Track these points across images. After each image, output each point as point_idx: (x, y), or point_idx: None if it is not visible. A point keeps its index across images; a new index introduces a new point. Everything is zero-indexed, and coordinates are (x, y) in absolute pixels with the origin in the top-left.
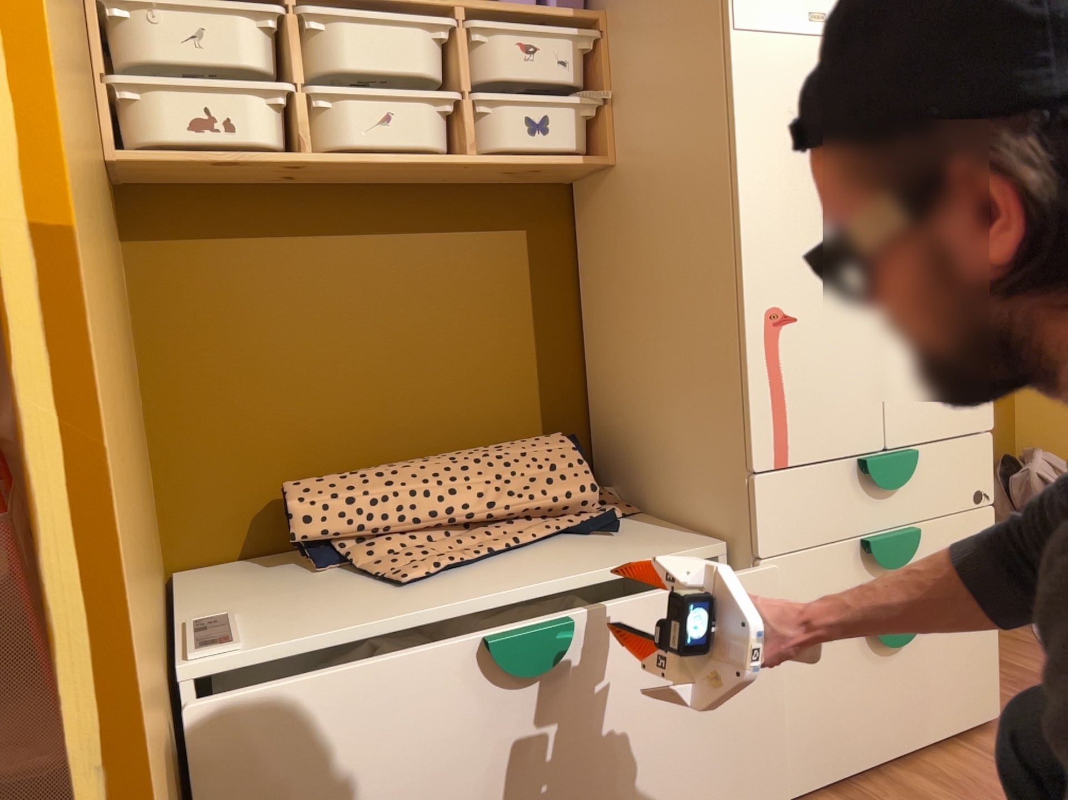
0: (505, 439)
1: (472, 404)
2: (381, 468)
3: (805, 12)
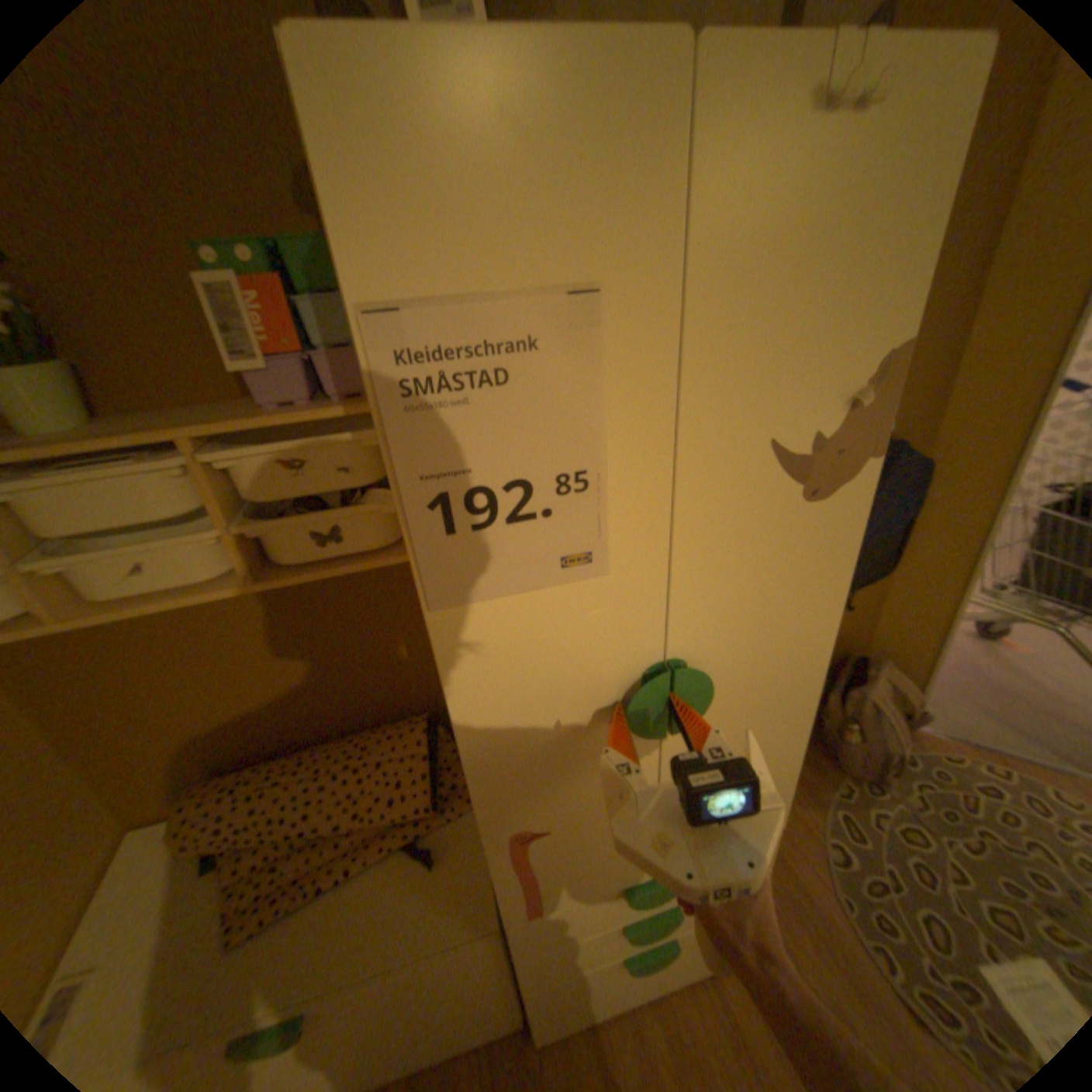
0: (387, 715)
1: (351, 698)
2: (257, 781)
3: (555, 557)
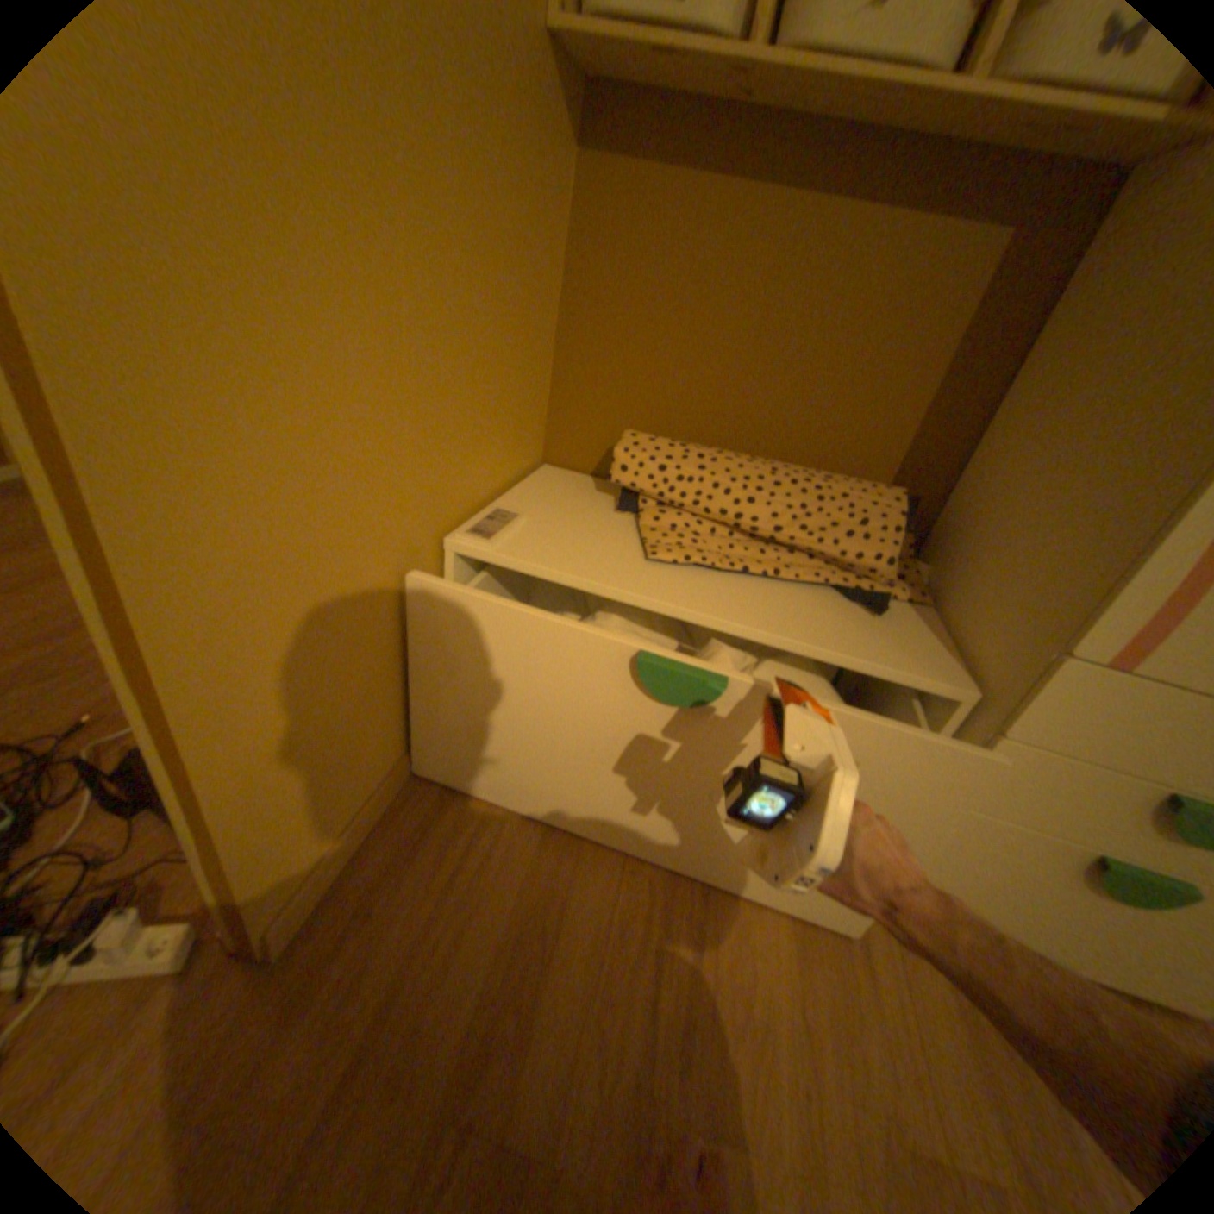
0: (846, 472)
1: (831, 424)
2: (708, 450)
3: None
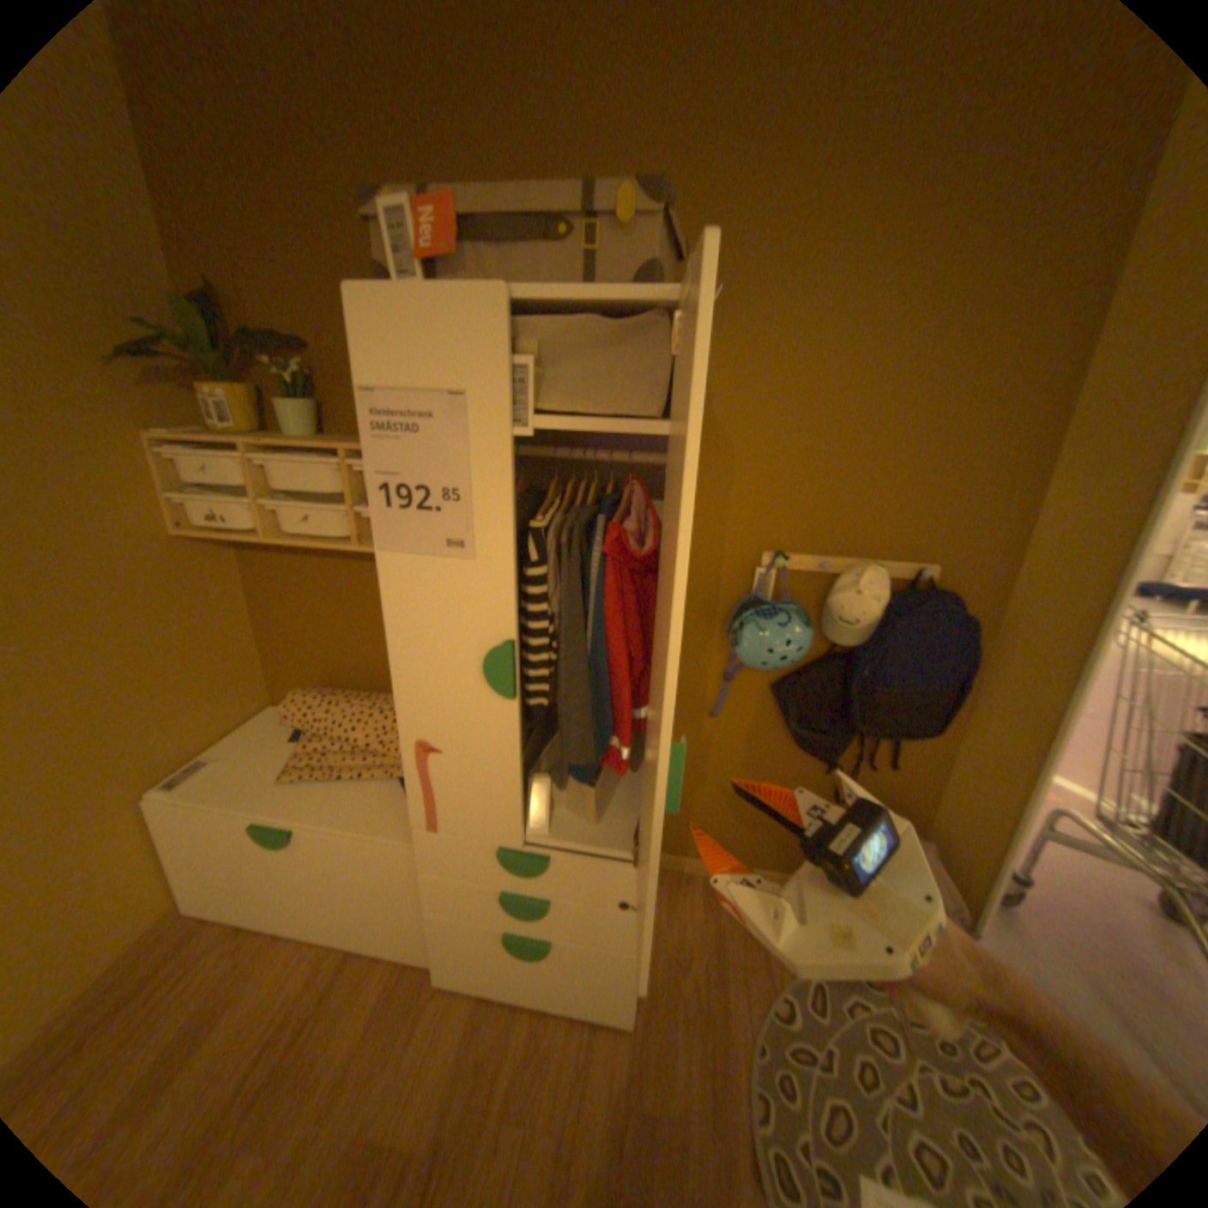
0: None
1: None
2: (340, 697)
3: (442, 540)
